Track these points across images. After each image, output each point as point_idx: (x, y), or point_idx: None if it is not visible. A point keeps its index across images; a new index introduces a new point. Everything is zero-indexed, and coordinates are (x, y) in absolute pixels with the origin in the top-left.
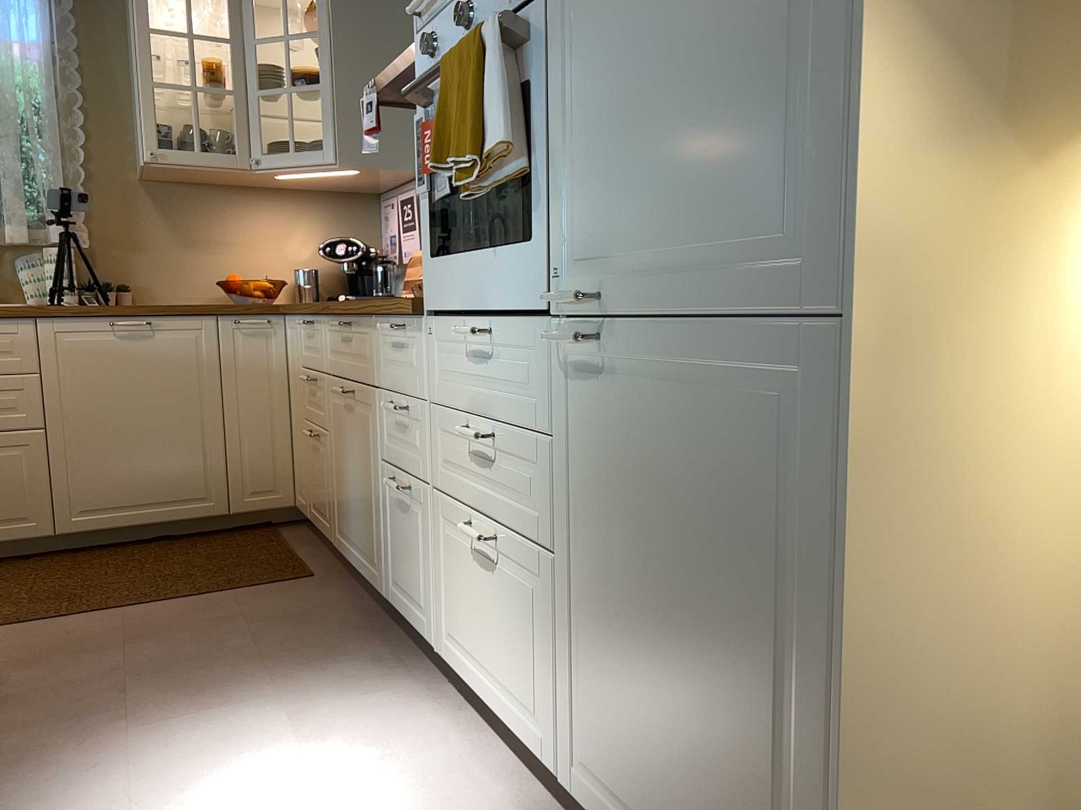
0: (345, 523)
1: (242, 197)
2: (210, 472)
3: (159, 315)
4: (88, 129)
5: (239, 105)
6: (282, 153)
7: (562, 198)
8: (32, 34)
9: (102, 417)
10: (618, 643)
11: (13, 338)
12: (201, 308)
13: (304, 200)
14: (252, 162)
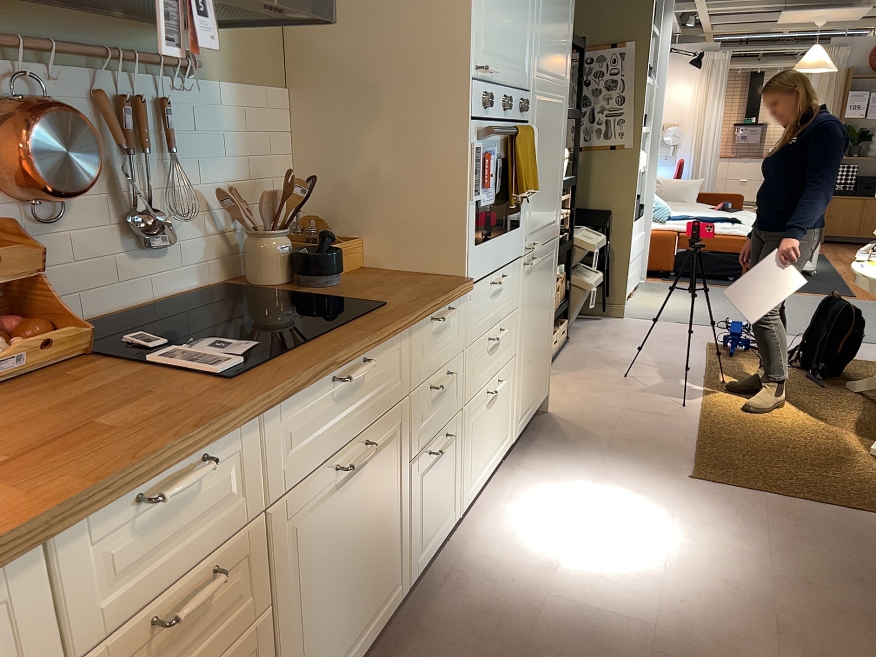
0: (329, 654)
1: None
2: None
3: None
4: None
5: None
6: None
7: (528, 208)
8: None
9: None
10: (529, 358)
11: None
12: None
13: None
14: None
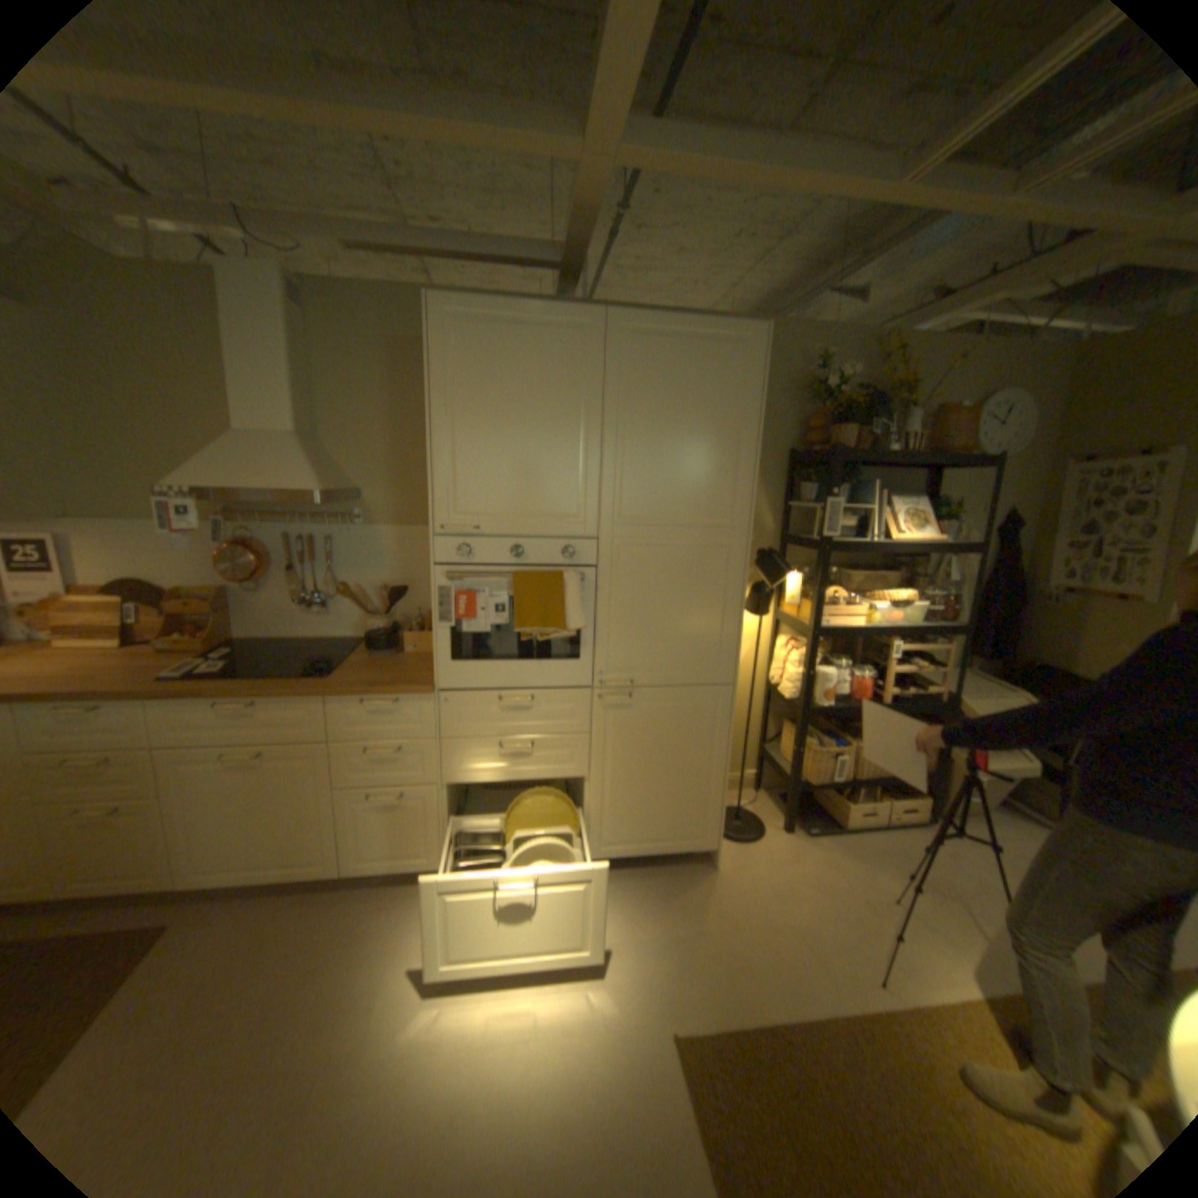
0: (223, 860)
1: None
2: None
3: None
4: None
5: None
6: None
7: (600, 646)
8: None
9: None
10: (628, 791)
11: None
12: None
13: None
14: None
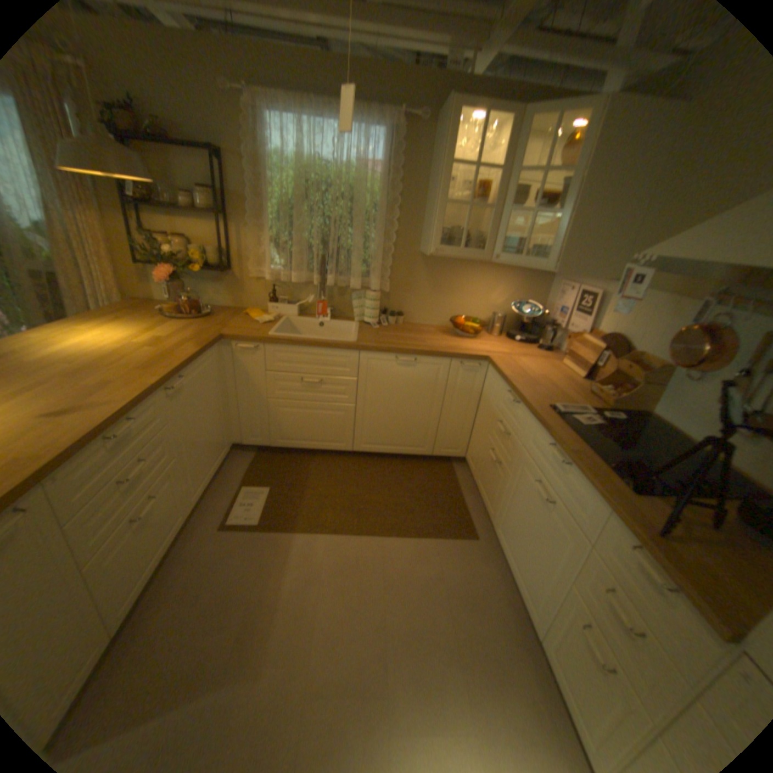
0: (511, 541)
1: (473, 265)
2: (428, 436)
3: (421, 355)
4: (399, 218)
5: (493, 212)
6: (514, 253)
7: None
8: (380, 155)
9: (383, 403)
10: None
11: (347, 359)
12: (444, 354)
13: (509, 269)
14: (492, 255)
